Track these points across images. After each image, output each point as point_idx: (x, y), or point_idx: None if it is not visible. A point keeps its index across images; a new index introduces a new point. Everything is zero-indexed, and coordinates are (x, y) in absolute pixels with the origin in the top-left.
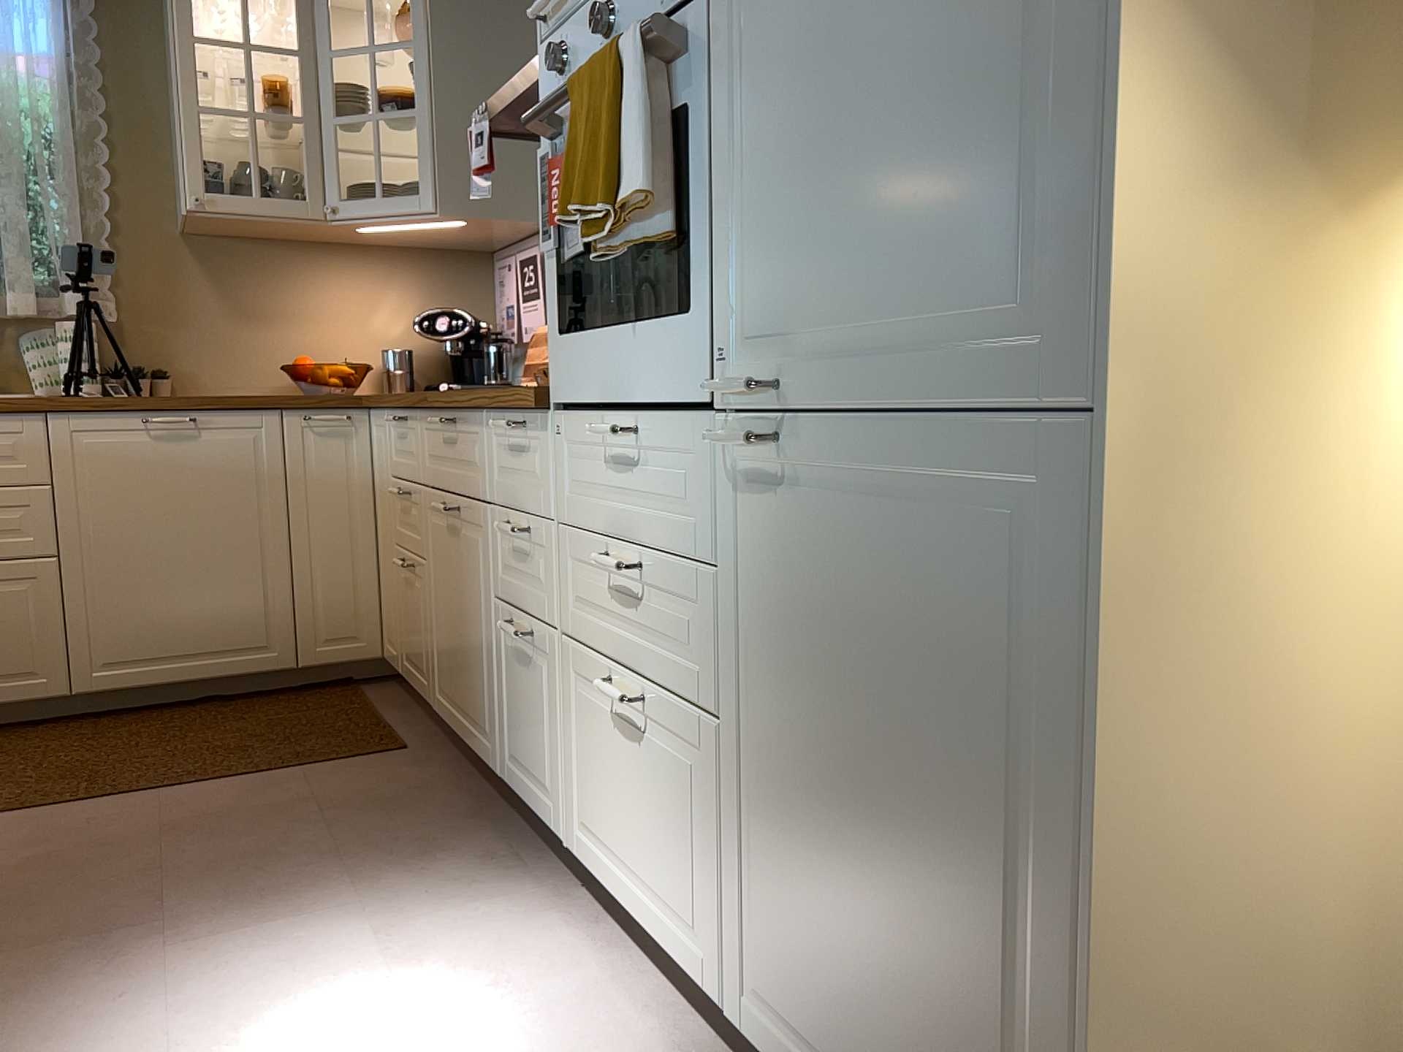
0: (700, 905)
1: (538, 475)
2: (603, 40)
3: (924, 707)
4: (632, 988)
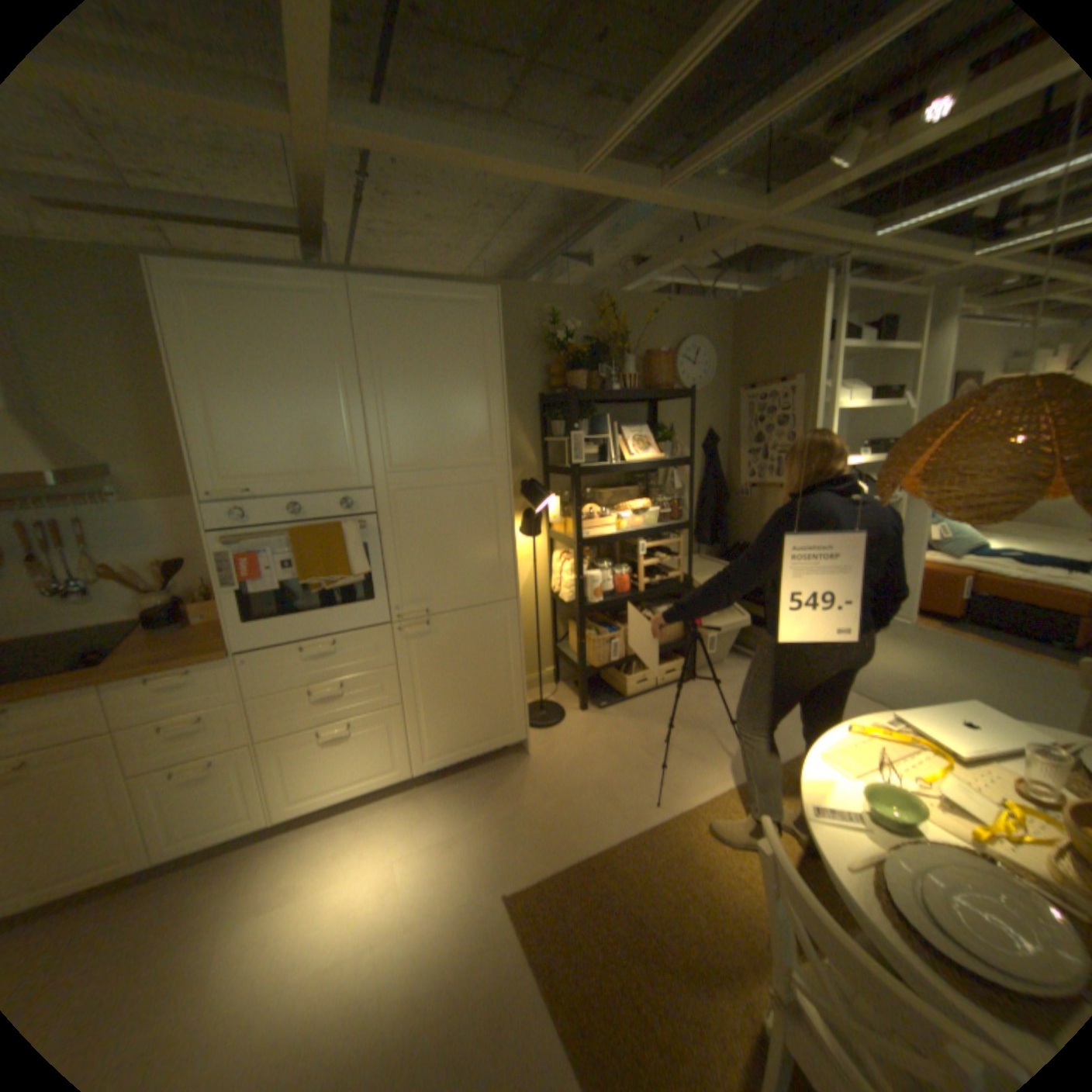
0: (389, 762)
1: (206, 692)
2: (281, 515)
3: (477, 659)
4: (348, 821)
